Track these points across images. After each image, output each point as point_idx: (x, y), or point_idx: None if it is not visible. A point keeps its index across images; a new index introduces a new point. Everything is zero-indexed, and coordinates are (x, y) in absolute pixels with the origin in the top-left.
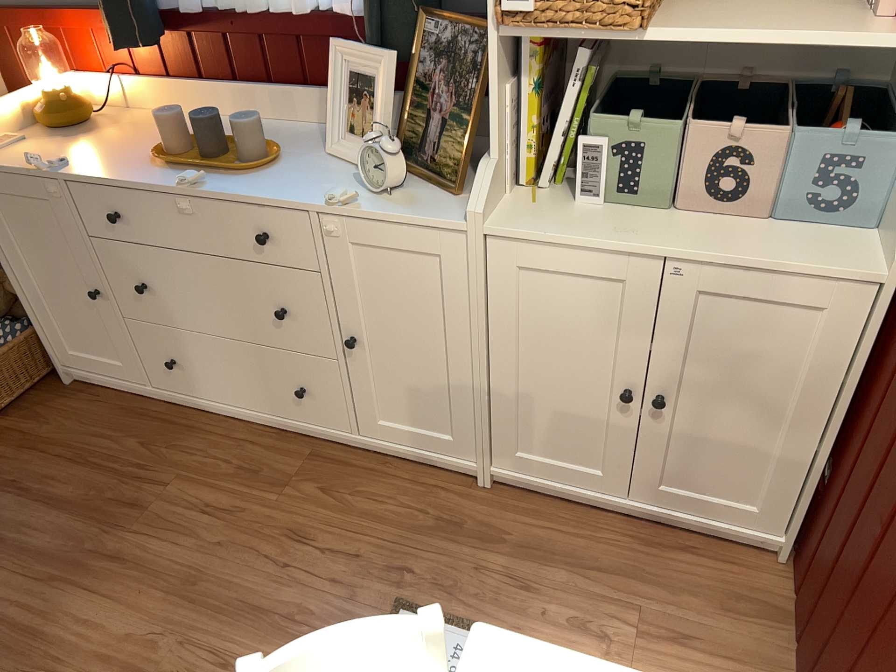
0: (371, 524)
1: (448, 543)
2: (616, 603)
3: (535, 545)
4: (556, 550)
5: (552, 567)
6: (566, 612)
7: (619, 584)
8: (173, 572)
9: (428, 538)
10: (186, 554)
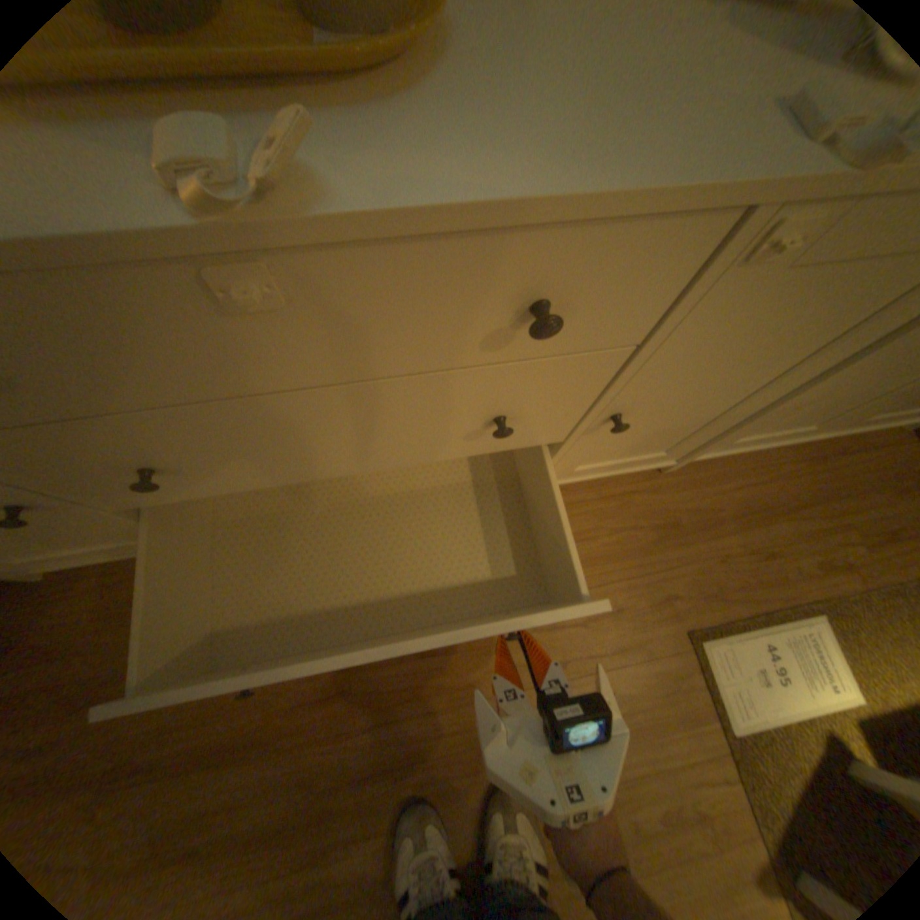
0: (604, 574)
1: (684, 554)
2: (842, 536)
3: (750, 514)
4: (768, 510)
5: (778, 530)
6: (817, 567)
7: (831, 516)
8: (455, 758)
9: (665, 559)
10: (449, 728)
